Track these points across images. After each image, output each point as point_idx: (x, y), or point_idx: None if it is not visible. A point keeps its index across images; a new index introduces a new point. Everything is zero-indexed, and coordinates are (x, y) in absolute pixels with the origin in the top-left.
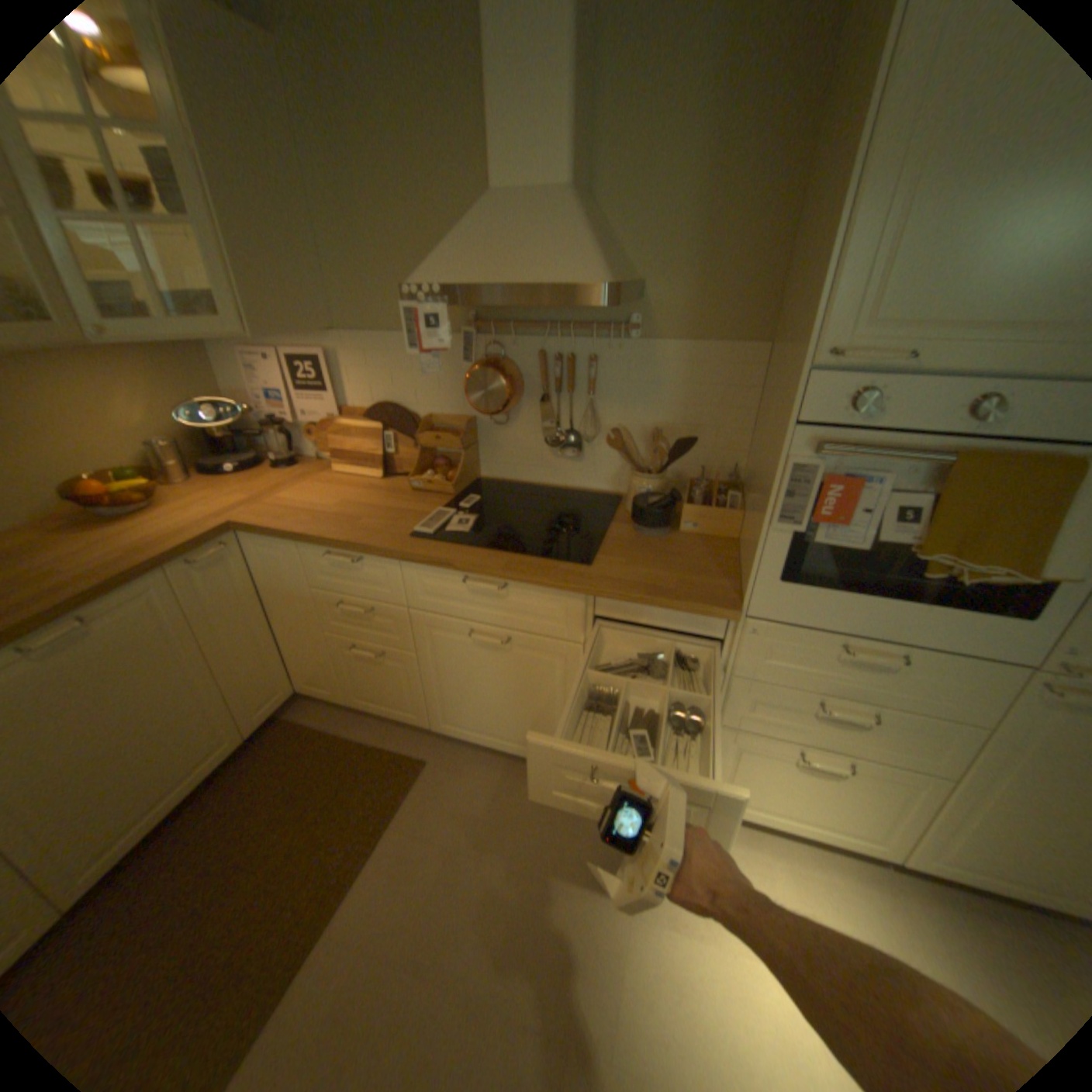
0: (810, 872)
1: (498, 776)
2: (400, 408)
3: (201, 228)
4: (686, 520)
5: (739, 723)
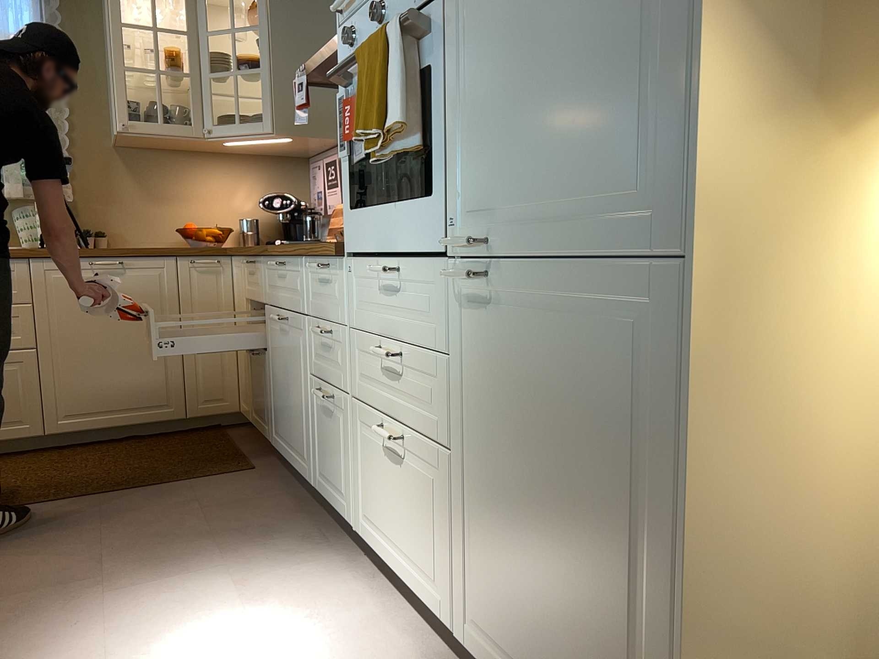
0: (394, 635)
1: (281, 490)
2: None
3: (264, 73)
4: None
5: (358, 392)
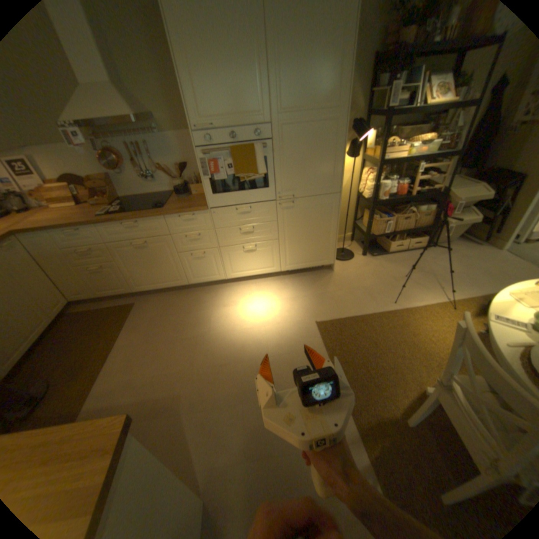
0: (260, 284)
1: (162, 298)
2: (71, 175)
3: None
4: (192, 191)
5: (223, 244)
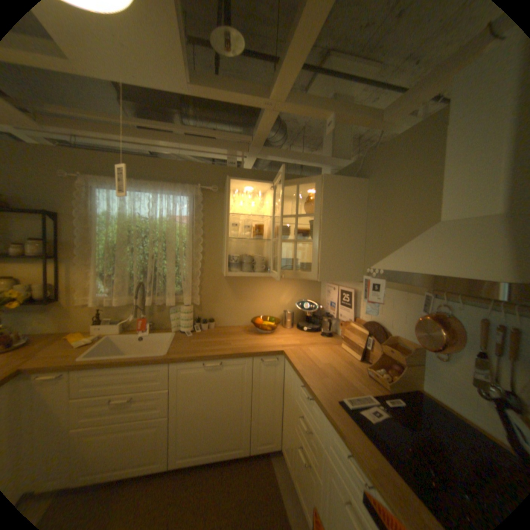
0: None
1: None
2: (381, 328)
3: (315, 243)
4: None
5: None
